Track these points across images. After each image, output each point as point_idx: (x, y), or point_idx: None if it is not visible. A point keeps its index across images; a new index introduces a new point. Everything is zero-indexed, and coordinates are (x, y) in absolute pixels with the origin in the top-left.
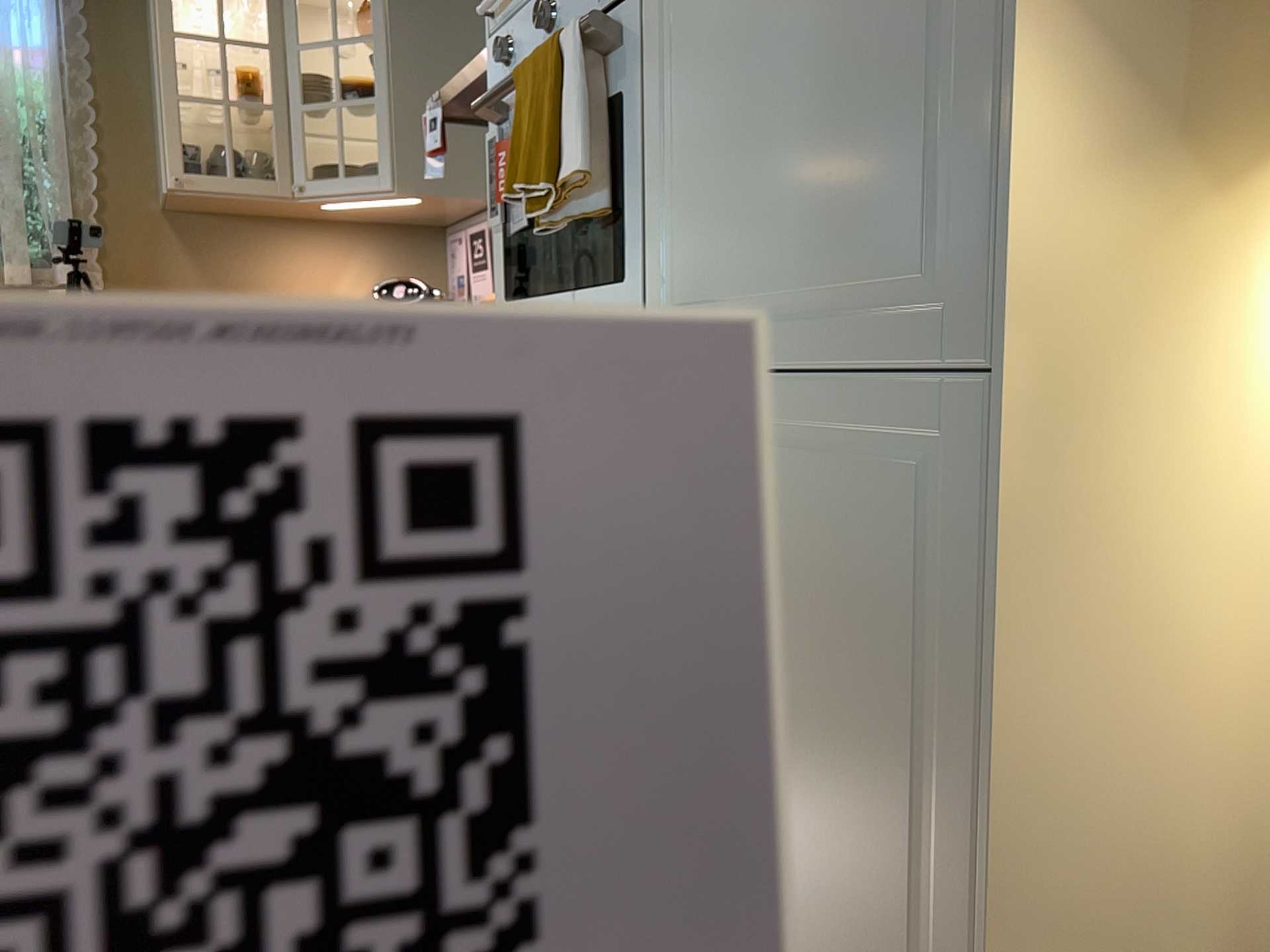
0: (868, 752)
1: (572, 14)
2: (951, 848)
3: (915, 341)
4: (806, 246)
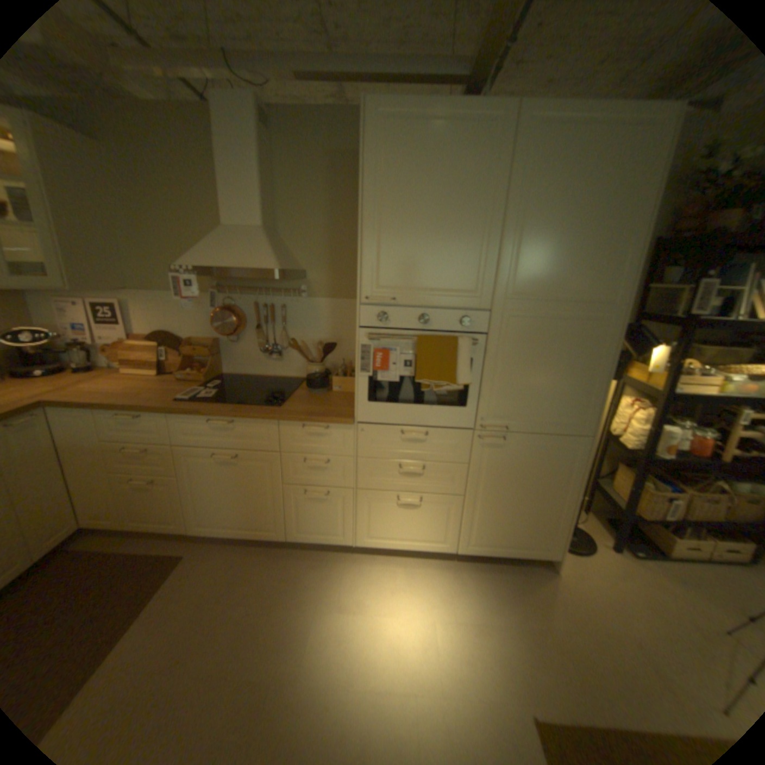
0: (546, 497)
1: (436, 323)
2: (564, 506)
3: (572, 430)
4: (544, 410)
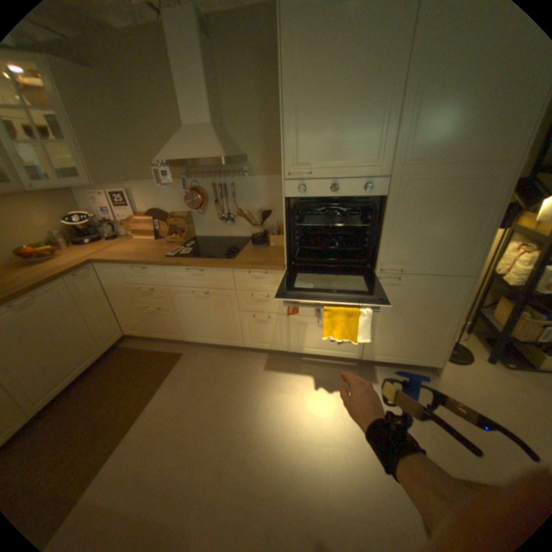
0: (432, 322)
1: (344, 190)
2: (447, 329)
3: (457, 272)
4: (434, 256)
